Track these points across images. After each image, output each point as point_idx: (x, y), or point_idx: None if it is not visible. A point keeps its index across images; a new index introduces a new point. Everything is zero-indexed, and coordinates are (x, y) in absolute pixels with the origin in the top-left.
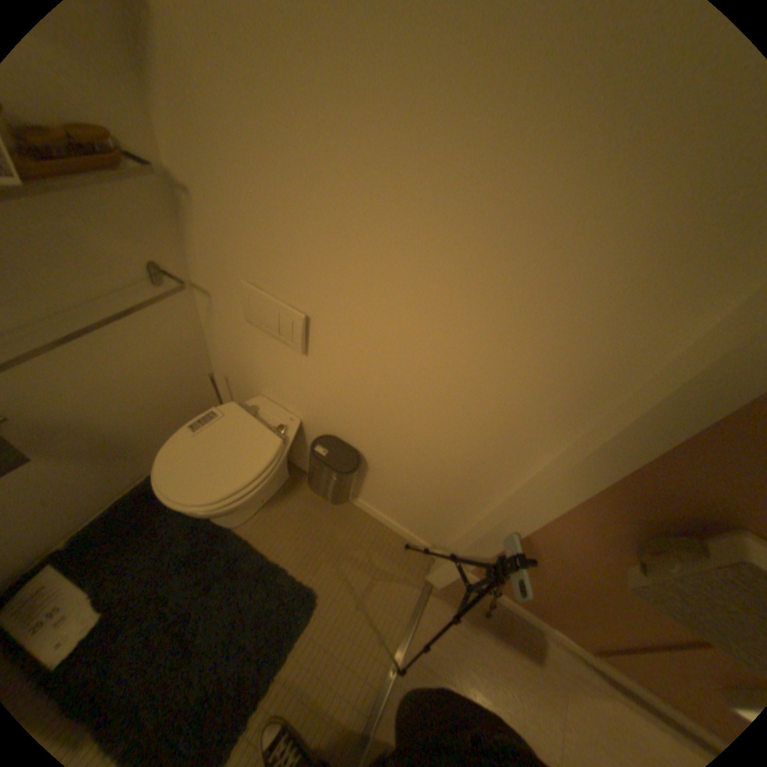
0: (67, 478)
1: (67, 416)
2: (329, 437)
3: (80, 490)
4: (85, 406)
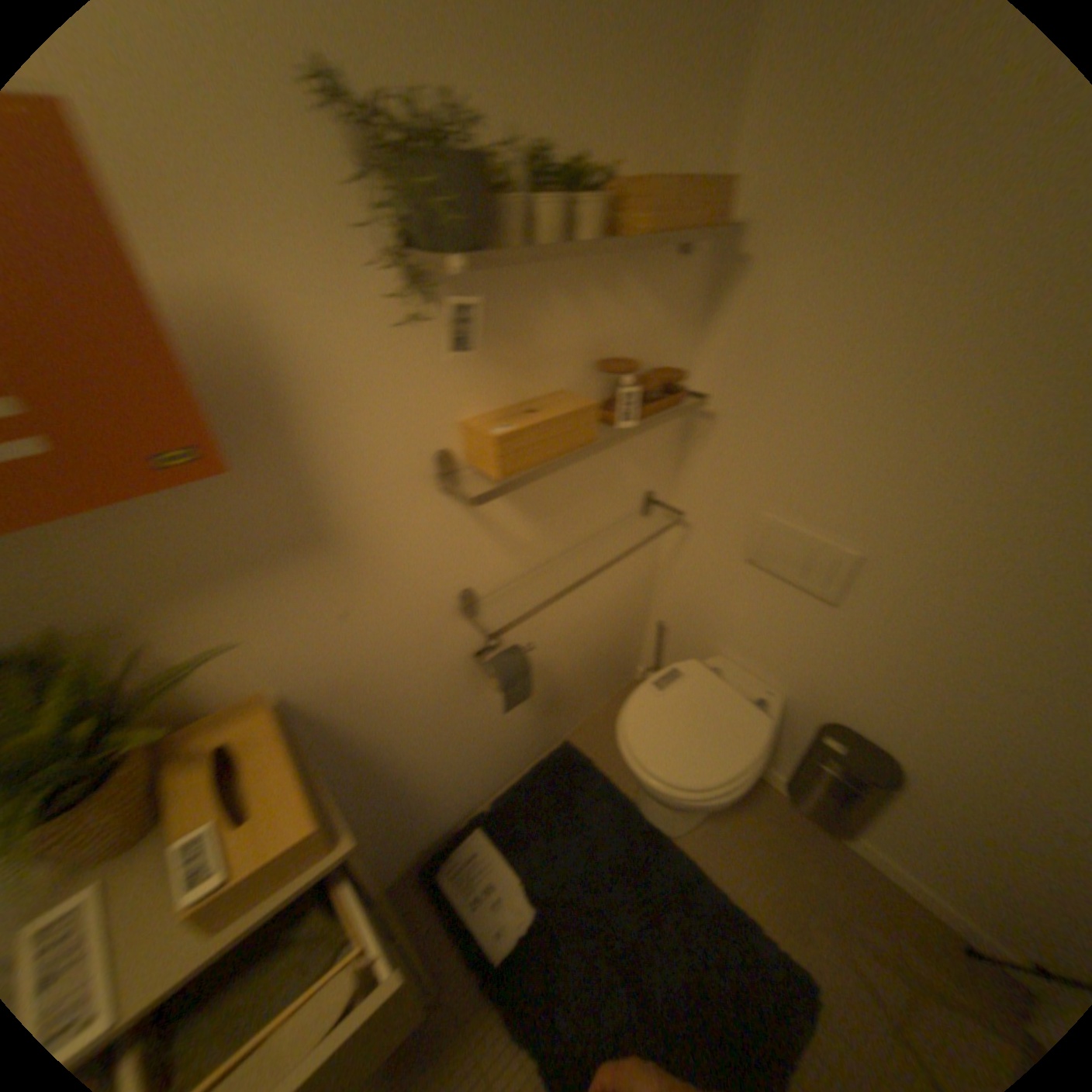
0: (519, 726)
1: (545, 654)
2: (843, 729)
3: (520, 743)
4: (558, 645)
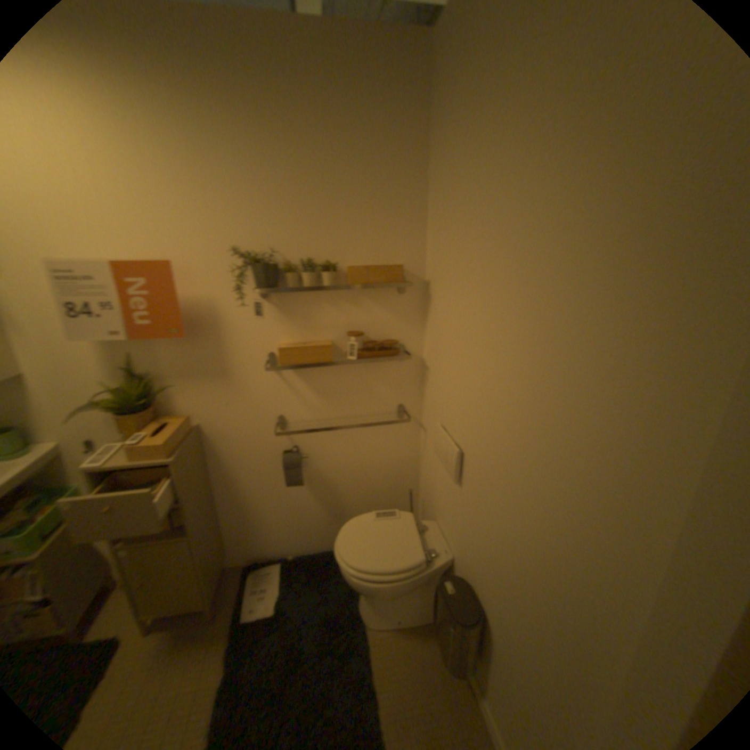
0: (313, 515)
1: (329, 476)
2: (465, 583)
3: (314, 529)
4: (339, 474)
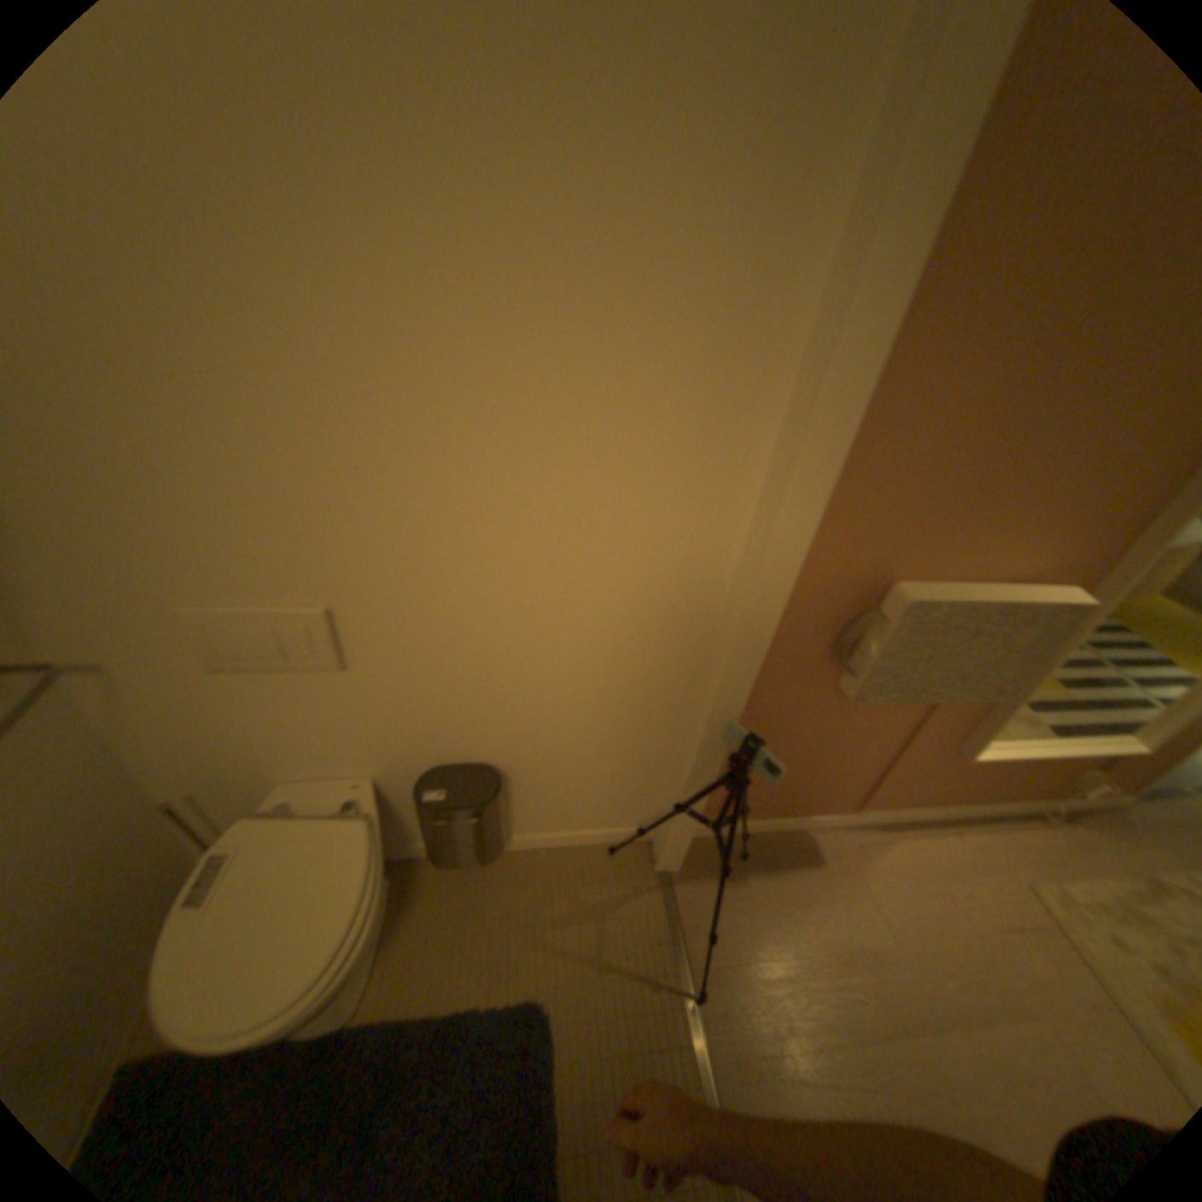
0: None
1: None
2: (434, 771)
3: None
4: None
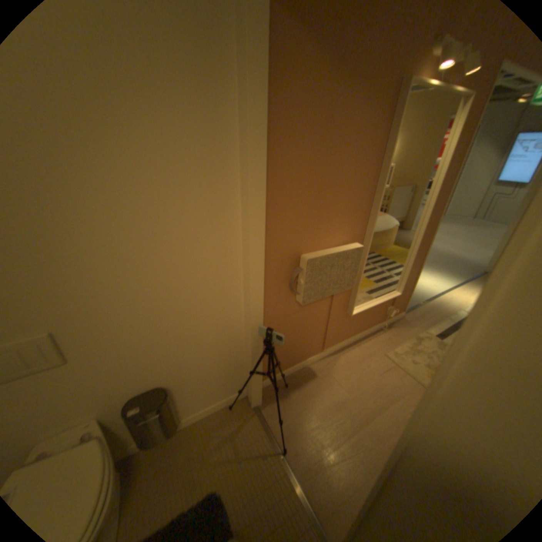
0: None
1: None
2: (129, 400)
3: None
4: None
